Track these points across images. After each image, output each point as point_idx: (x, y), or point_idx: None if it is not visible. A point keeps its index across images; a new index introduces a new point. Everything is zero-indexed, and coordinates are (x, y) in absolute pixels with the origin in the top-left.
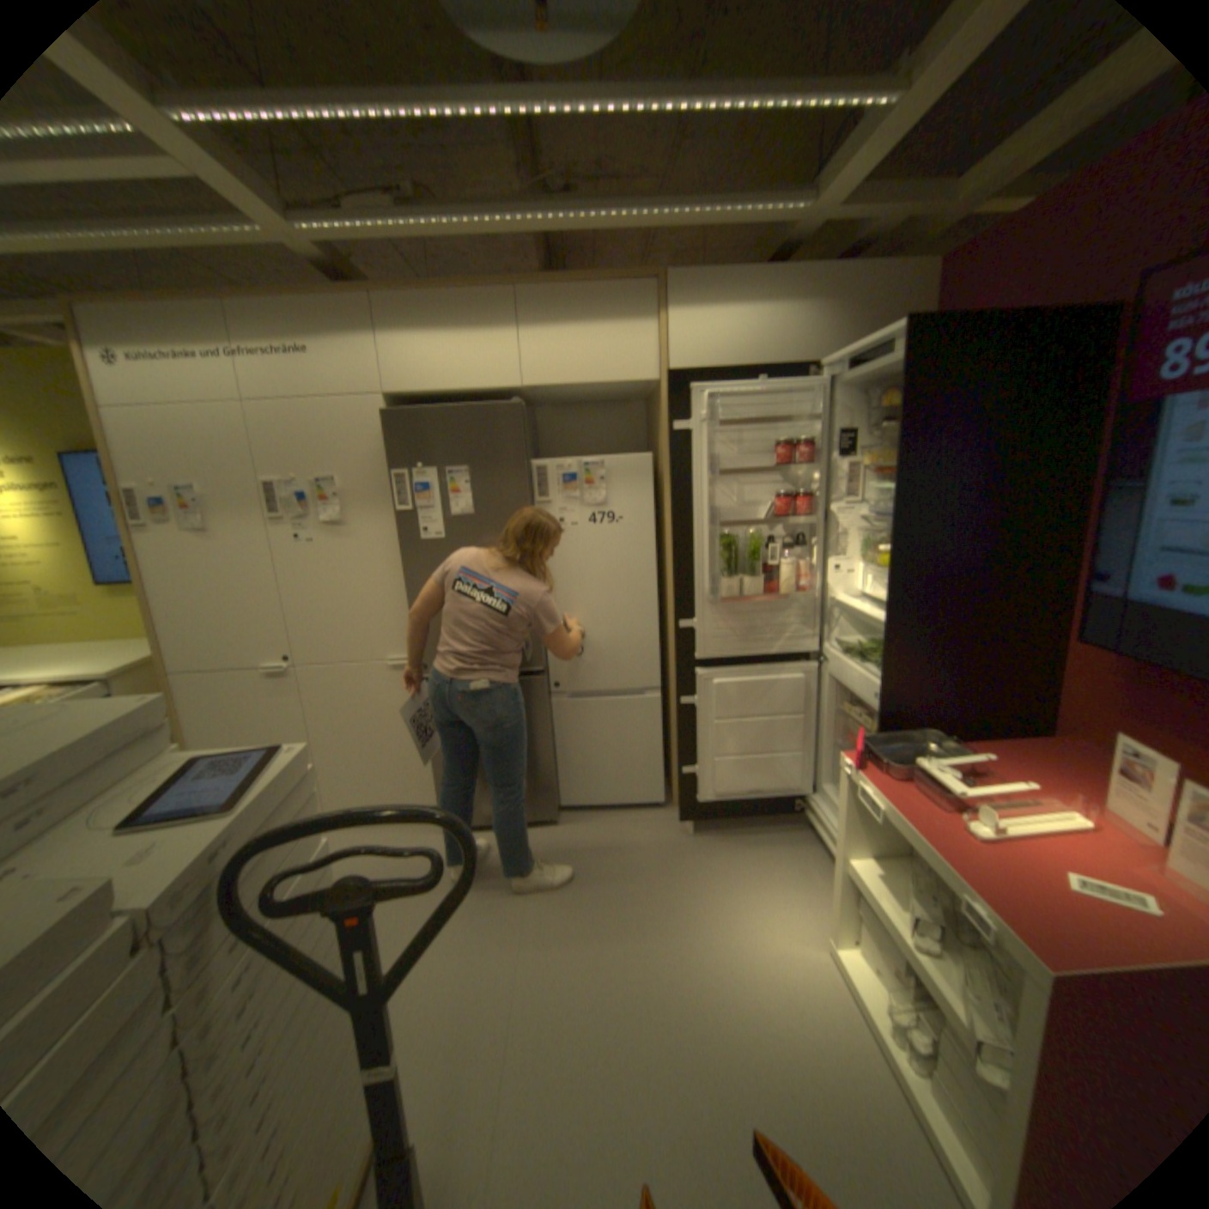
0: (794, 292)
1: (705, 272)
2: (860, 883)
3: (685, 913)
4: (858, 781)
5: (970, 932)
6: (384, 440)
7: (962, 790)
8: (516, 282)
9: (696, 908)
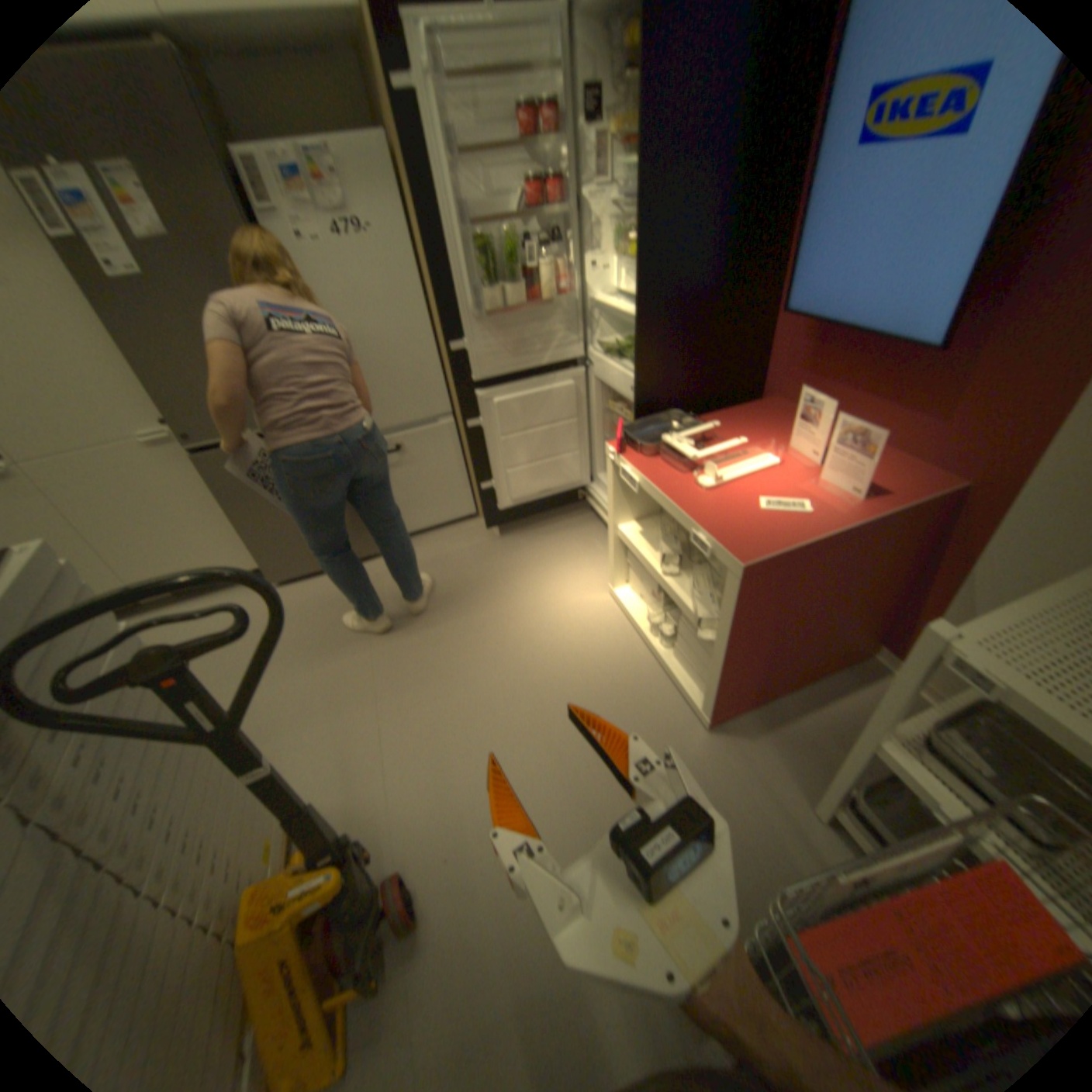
0: None
1: None
2: (626, 539)
3: (501, 593)
4: (619, 462)
5: (696, 552)
6: None
7: (694, 453)
8: None
9: (508, 588)
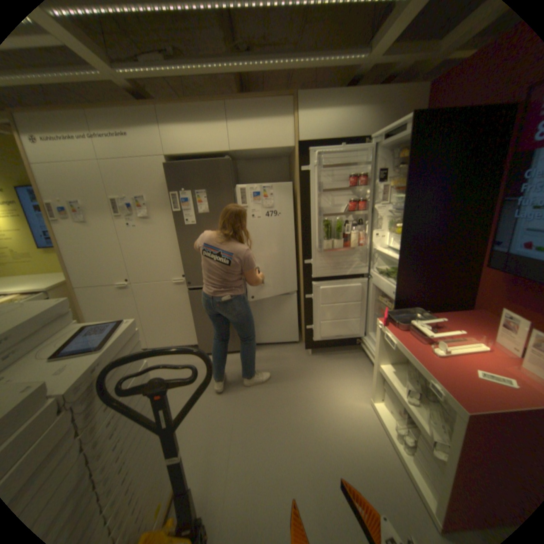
0: (359, 101)
1: (316, 92)
2: (385, 374)
3: (308, 388)
4: (385, 331)
5: (433, 395)
6: (166, 178)
7: (431, 334)
8: (225, 98)
9: (312, 386)
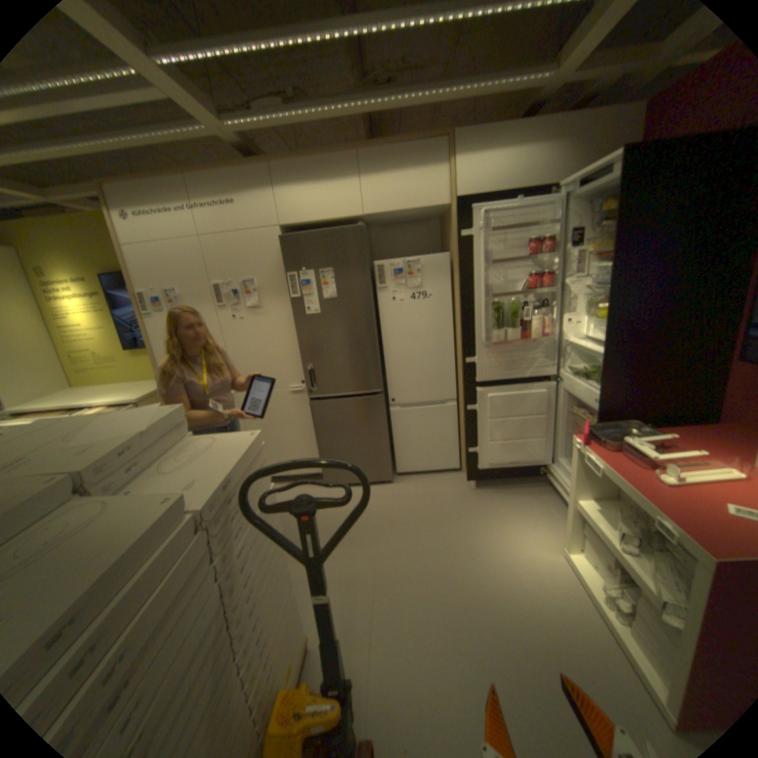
0: (541, 137)
1: (480, 128)
2: (585, 514)
3: (473, 533)
4: (585, 452)
5: (659, 541)
6: (281, 255)
7: (655, 456)
8: (357, 147)
9: (479, 530)
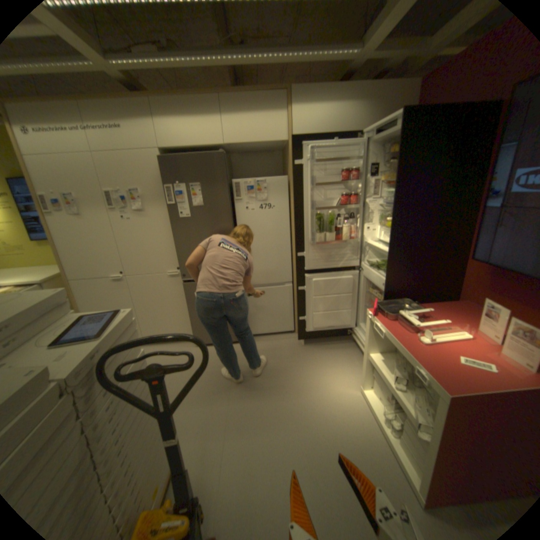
0: (351, 96)
1: (309, 86)
2: (374, 363)
3: (300, 377)
4: (374, 321)
5: (418, 381)
6: (160, 170)
7: (418, 324)
8: (219, 91)
9: (305, 375)
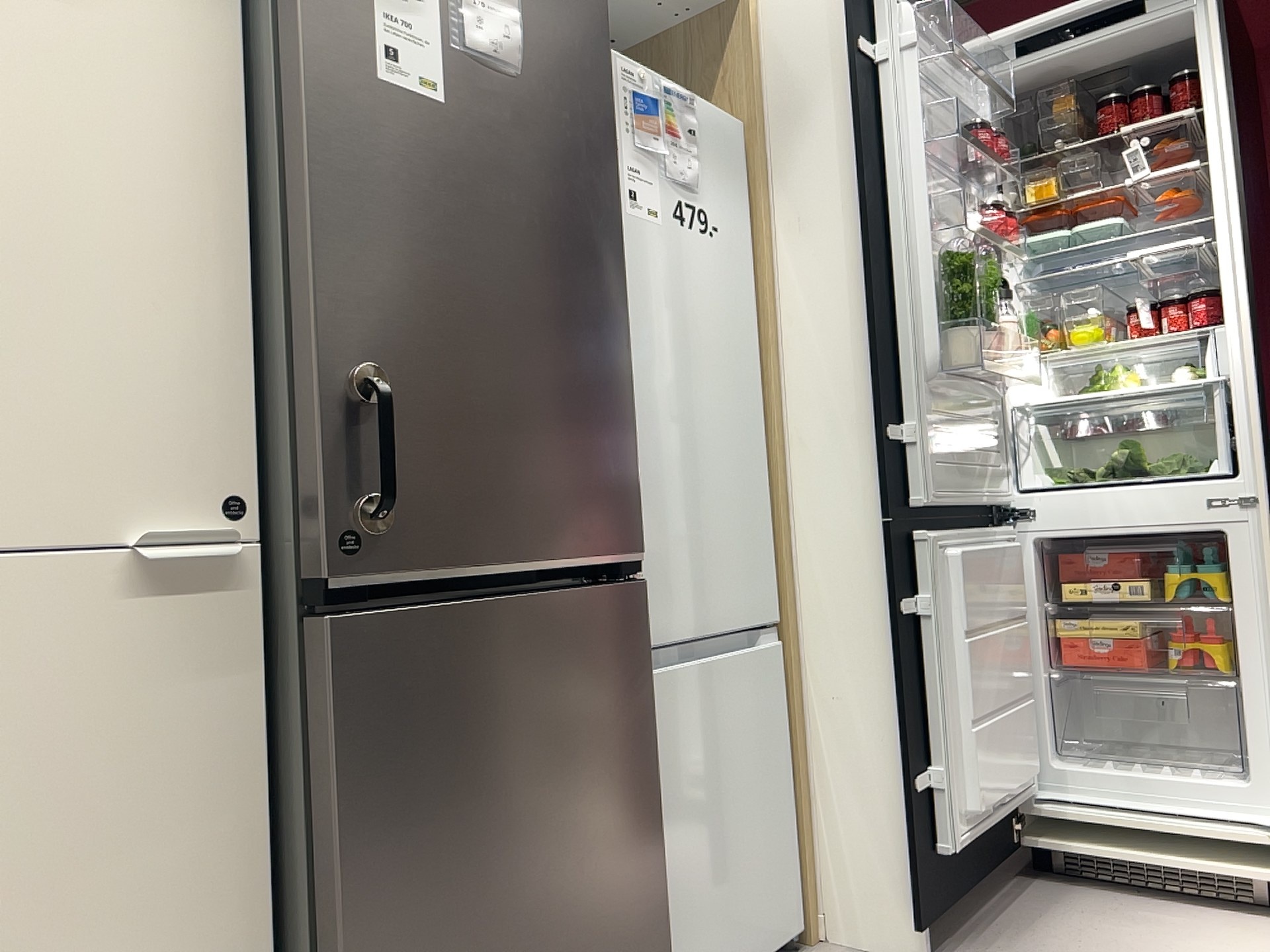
0: None
1: None
2: None
3: None
4: None
5: None
6: None
7: None
8: None
9: None
